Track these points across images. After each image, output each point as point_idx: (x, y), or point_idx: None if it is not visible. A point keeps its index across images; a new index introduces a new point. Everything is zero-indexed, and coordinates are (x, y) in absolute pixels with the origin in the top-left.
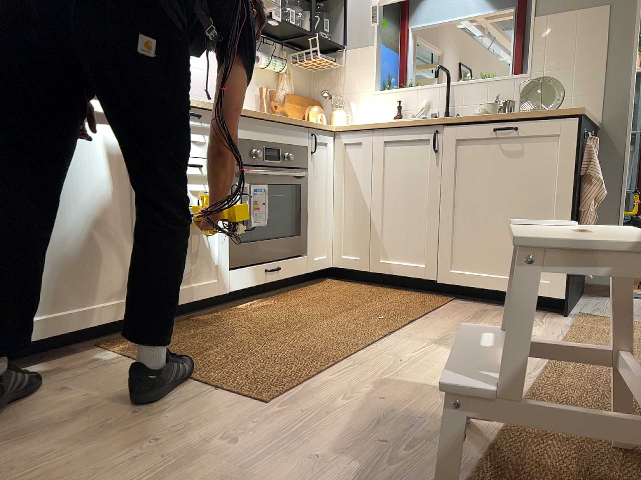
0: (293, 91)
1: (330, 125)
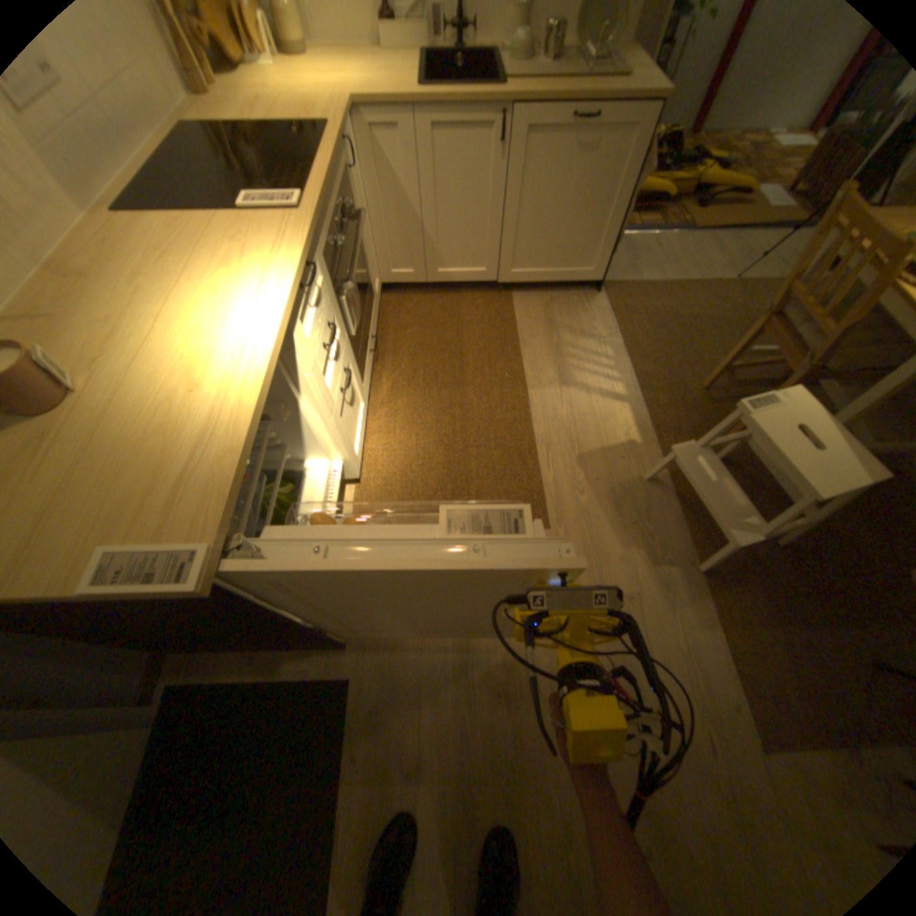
0: None
1: (340, 94)
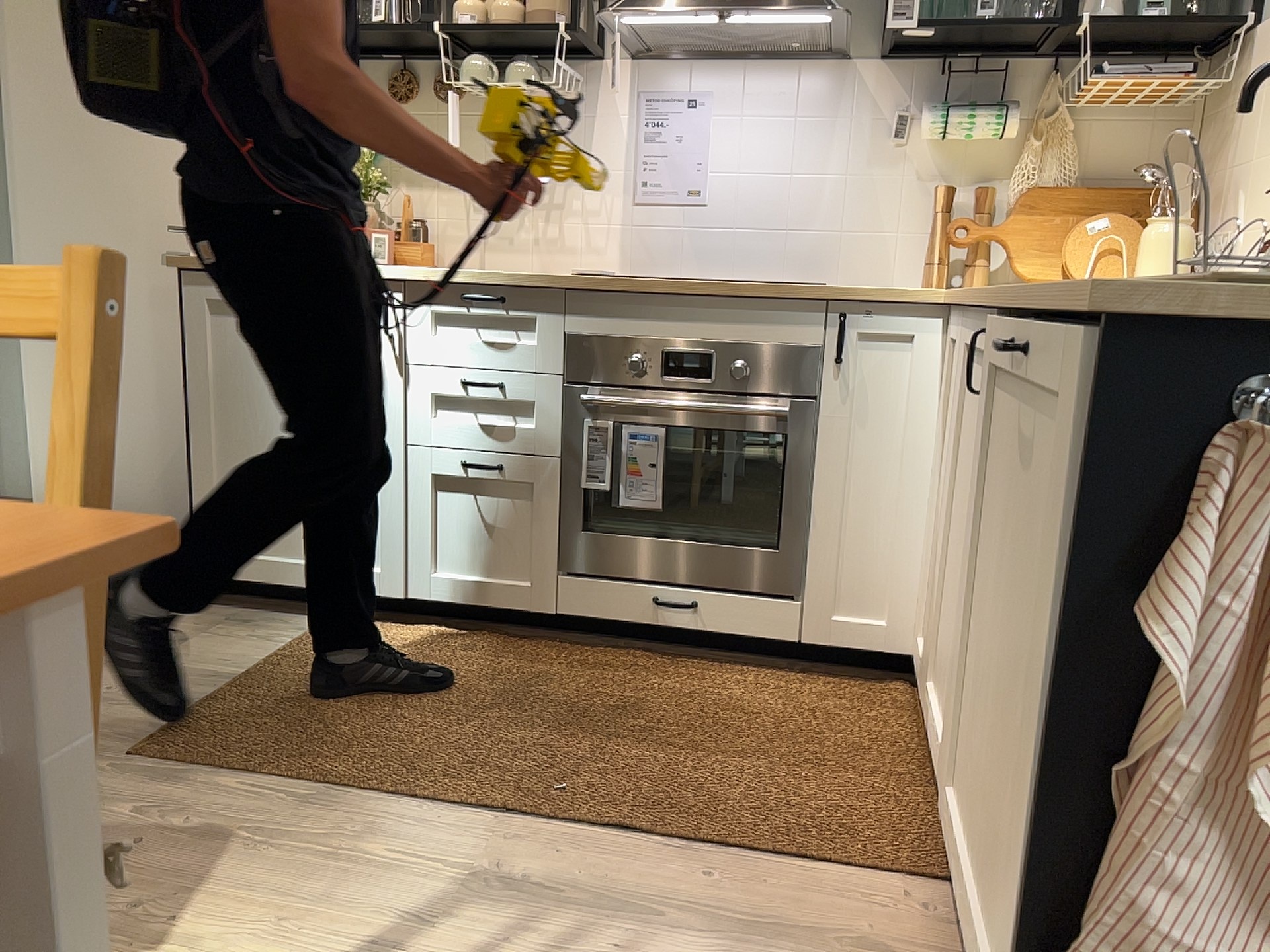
0: (1078, 178)
1: (943, 292)
